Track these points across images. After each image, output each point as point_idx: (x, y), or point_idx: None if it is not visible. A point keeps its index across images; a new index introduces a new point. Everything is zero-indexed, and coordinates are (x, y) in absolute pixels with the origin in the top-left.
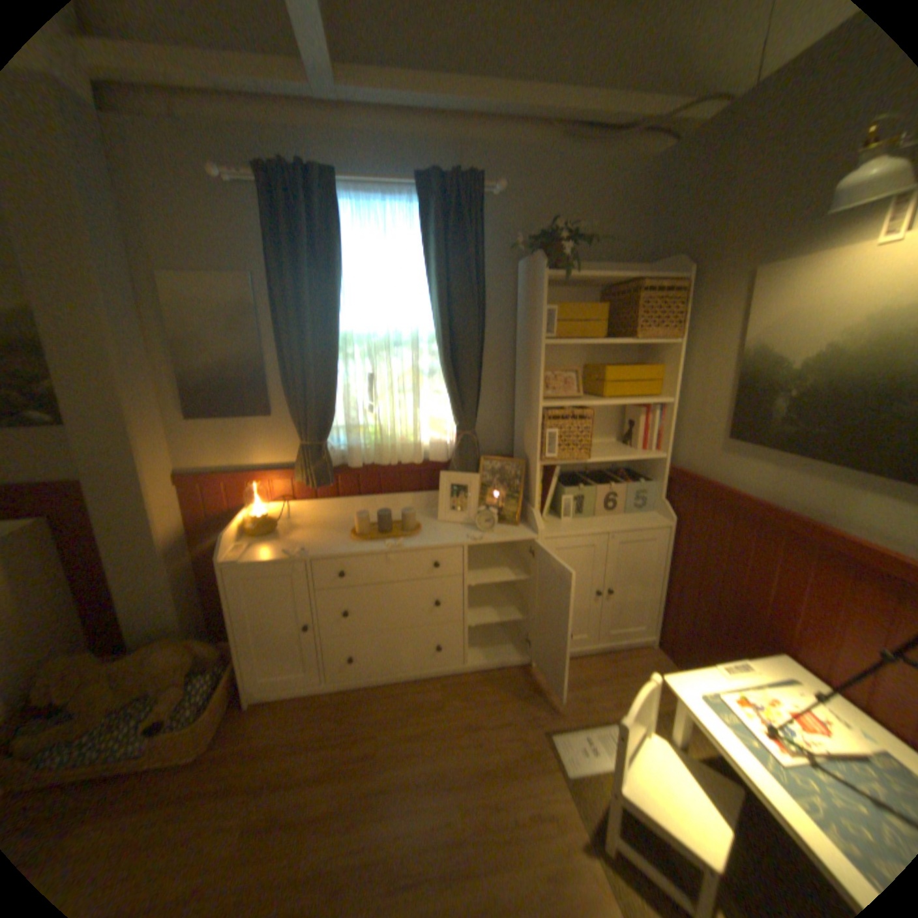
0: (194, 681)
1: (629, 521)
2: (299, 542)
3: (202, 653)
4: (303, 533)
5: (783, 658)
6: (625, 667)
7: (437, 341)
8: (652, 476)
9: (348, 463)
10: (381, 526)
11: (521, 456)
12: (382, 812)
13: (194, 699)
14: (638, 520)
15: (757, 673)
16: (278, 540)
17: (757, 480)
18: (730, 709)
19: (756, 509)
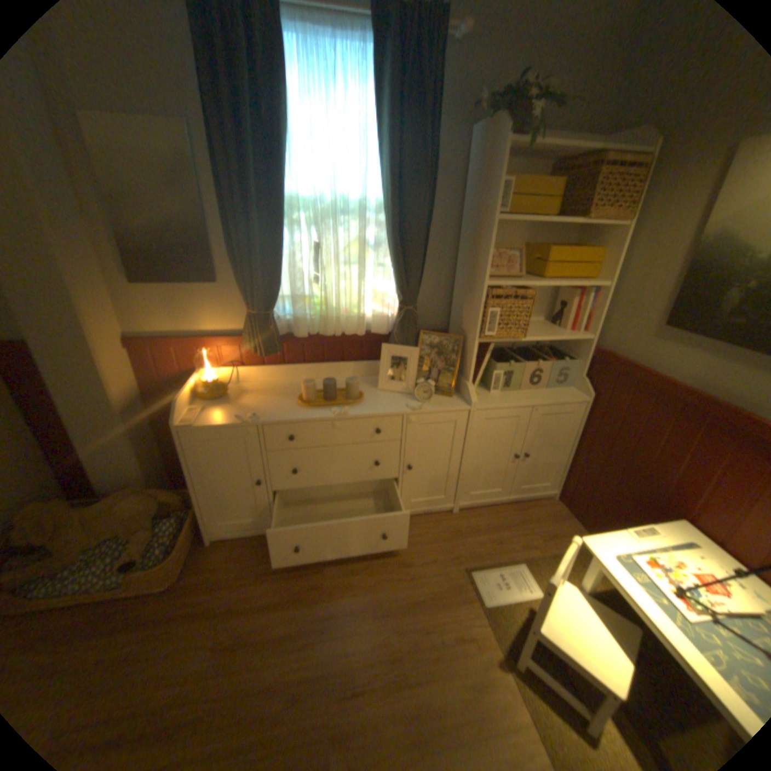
0: (162, 522)
1: (551, 395)
2: (251, 405)
3: (167, 498)
4: (253, 396)
5: (682, 522)
6: (530, 514)
7: (386, 210)
8: (575, 354)
9: (294, 331)
10: (326, 392)
11: (458, 331)
12: (331, 632)
13: (163, 537)
14: (558, 394)
15: (661, 535)
16: (231, 402)
17: (687, 366)
18: (641, 568)
19: (682, 394)
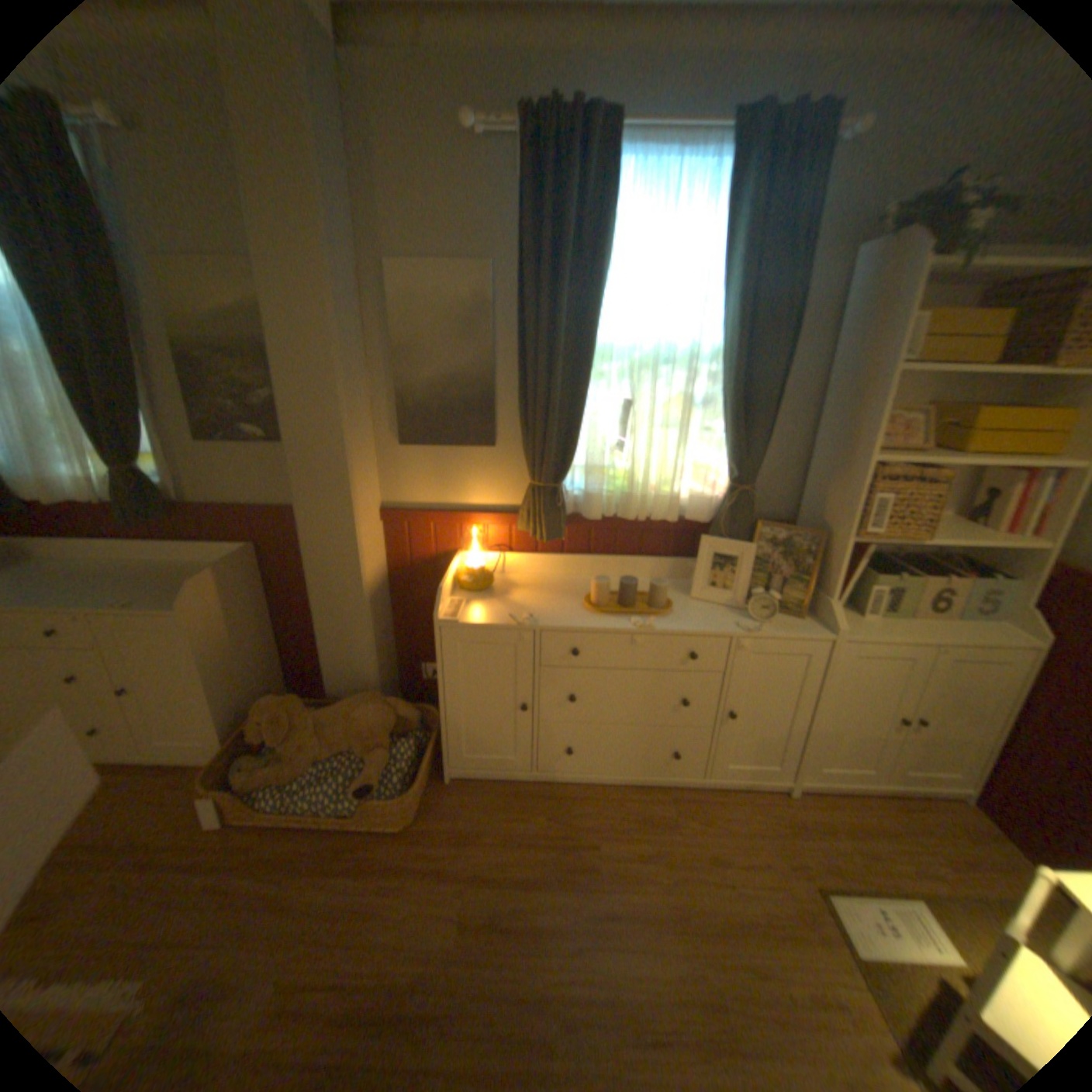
0: (399, 742)
1: (971, 632)
2: (524, 604)
3: (406, 713)
4: (524, 592)
5: None
6: (925, 822)
7: (727, 358)
8: (1014, 571)
9: (582, 512)
10: (619, 596)
11: (816, 524)
12: (617, 942)
13: (400, 763)
14: (984, 632)
15: None
16: (498, 598)
17: None
18: None
19: None
